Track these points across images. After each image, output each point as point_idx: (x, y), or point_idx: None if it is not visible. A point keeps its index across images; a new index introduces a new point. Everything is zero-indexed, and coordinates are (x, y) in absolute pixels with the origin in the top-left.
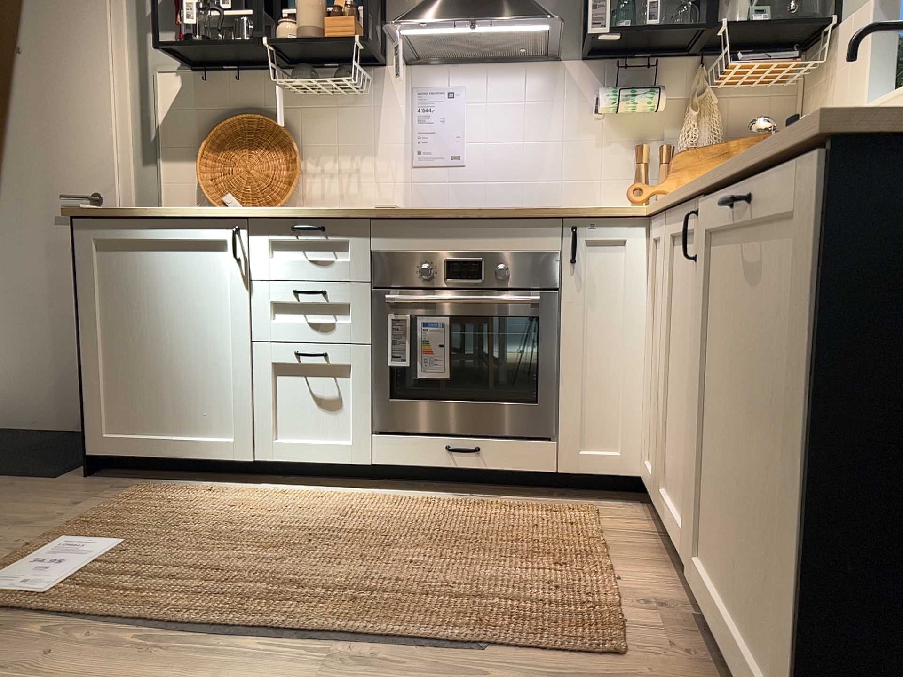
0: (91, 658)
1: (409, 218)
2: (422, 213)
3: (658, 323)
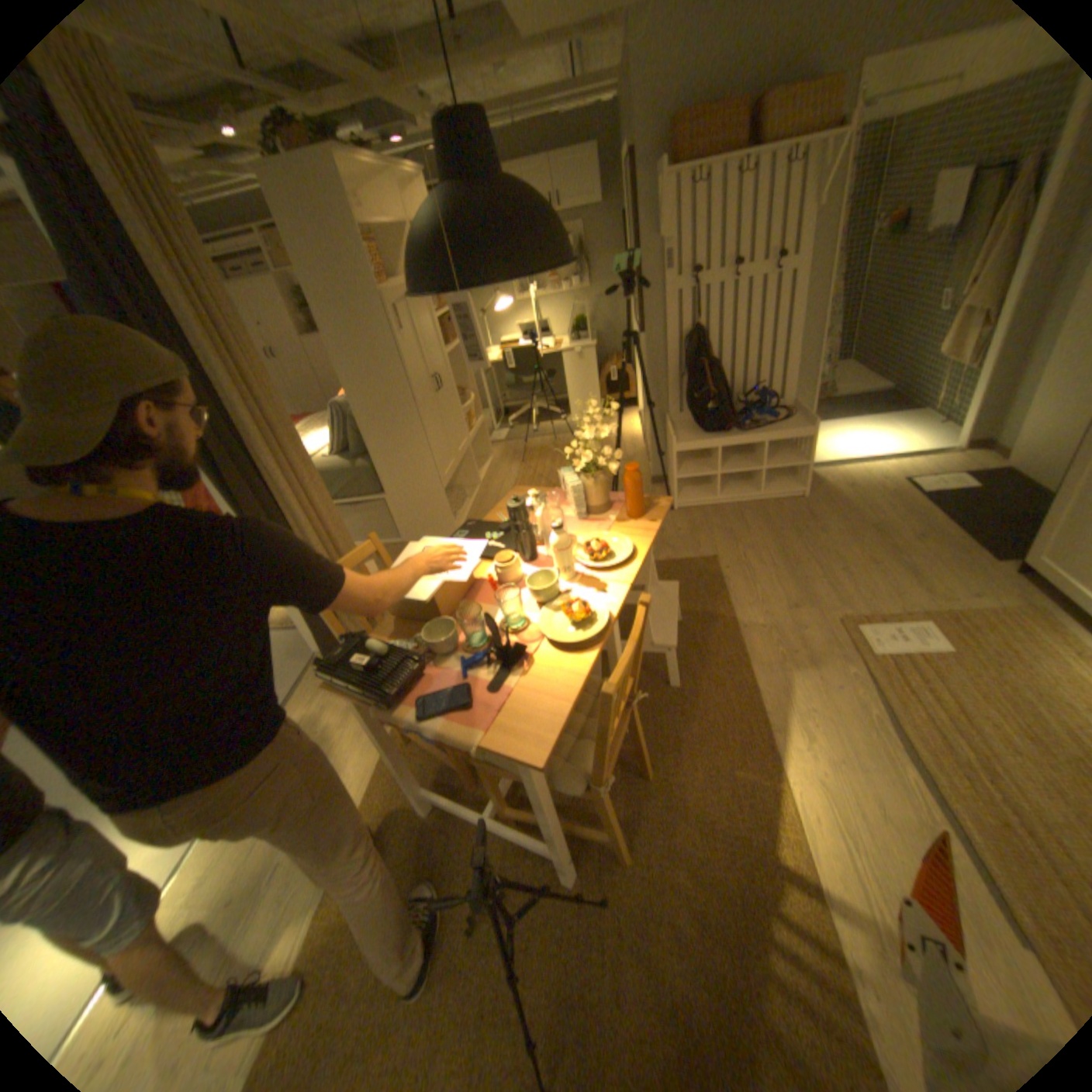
0: (853, 703)
1: None
2: None
3: None
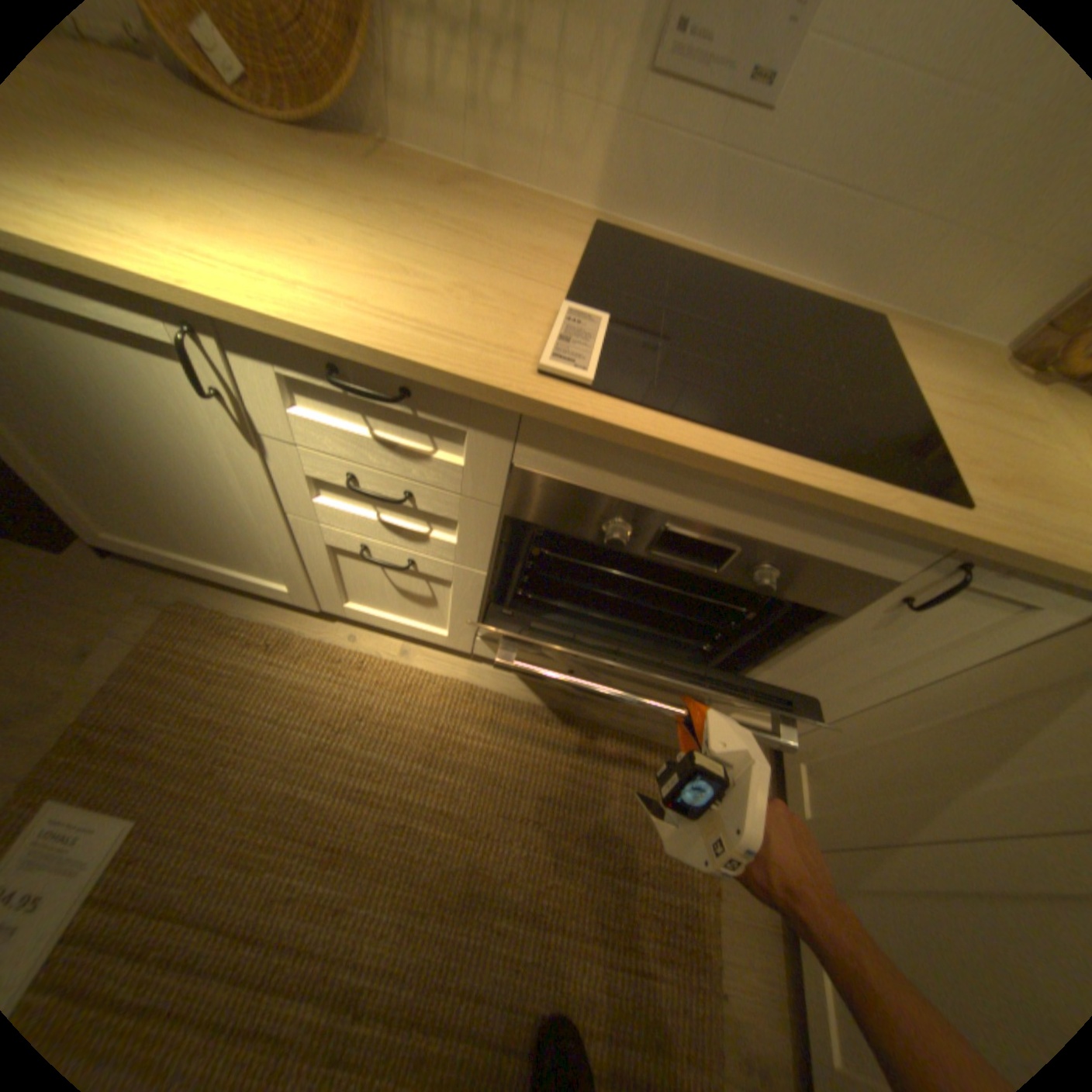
0: None
1: (619, 442)
2: (657, 448)
3: (970, 746)
